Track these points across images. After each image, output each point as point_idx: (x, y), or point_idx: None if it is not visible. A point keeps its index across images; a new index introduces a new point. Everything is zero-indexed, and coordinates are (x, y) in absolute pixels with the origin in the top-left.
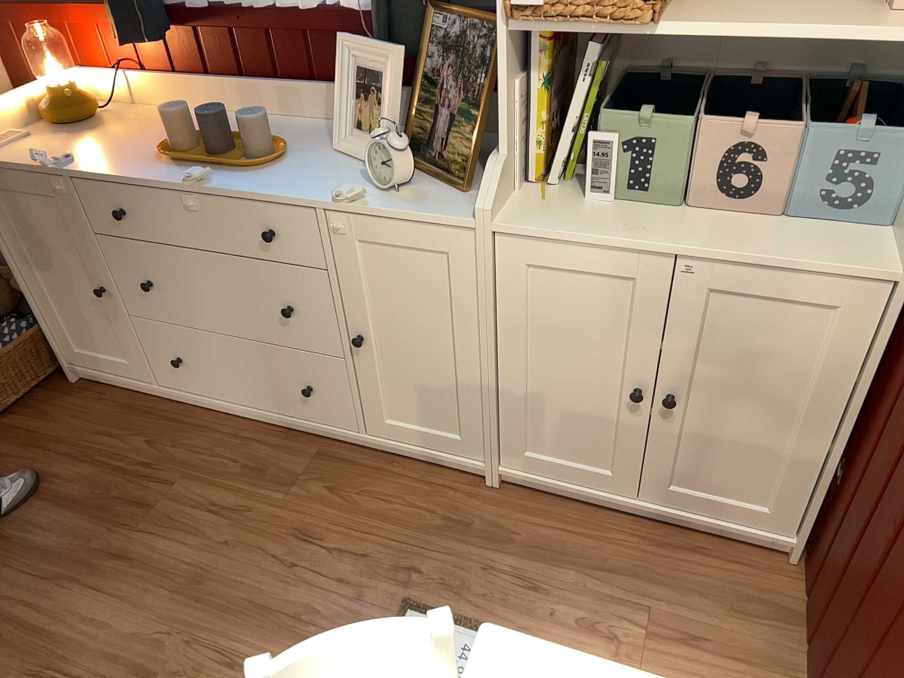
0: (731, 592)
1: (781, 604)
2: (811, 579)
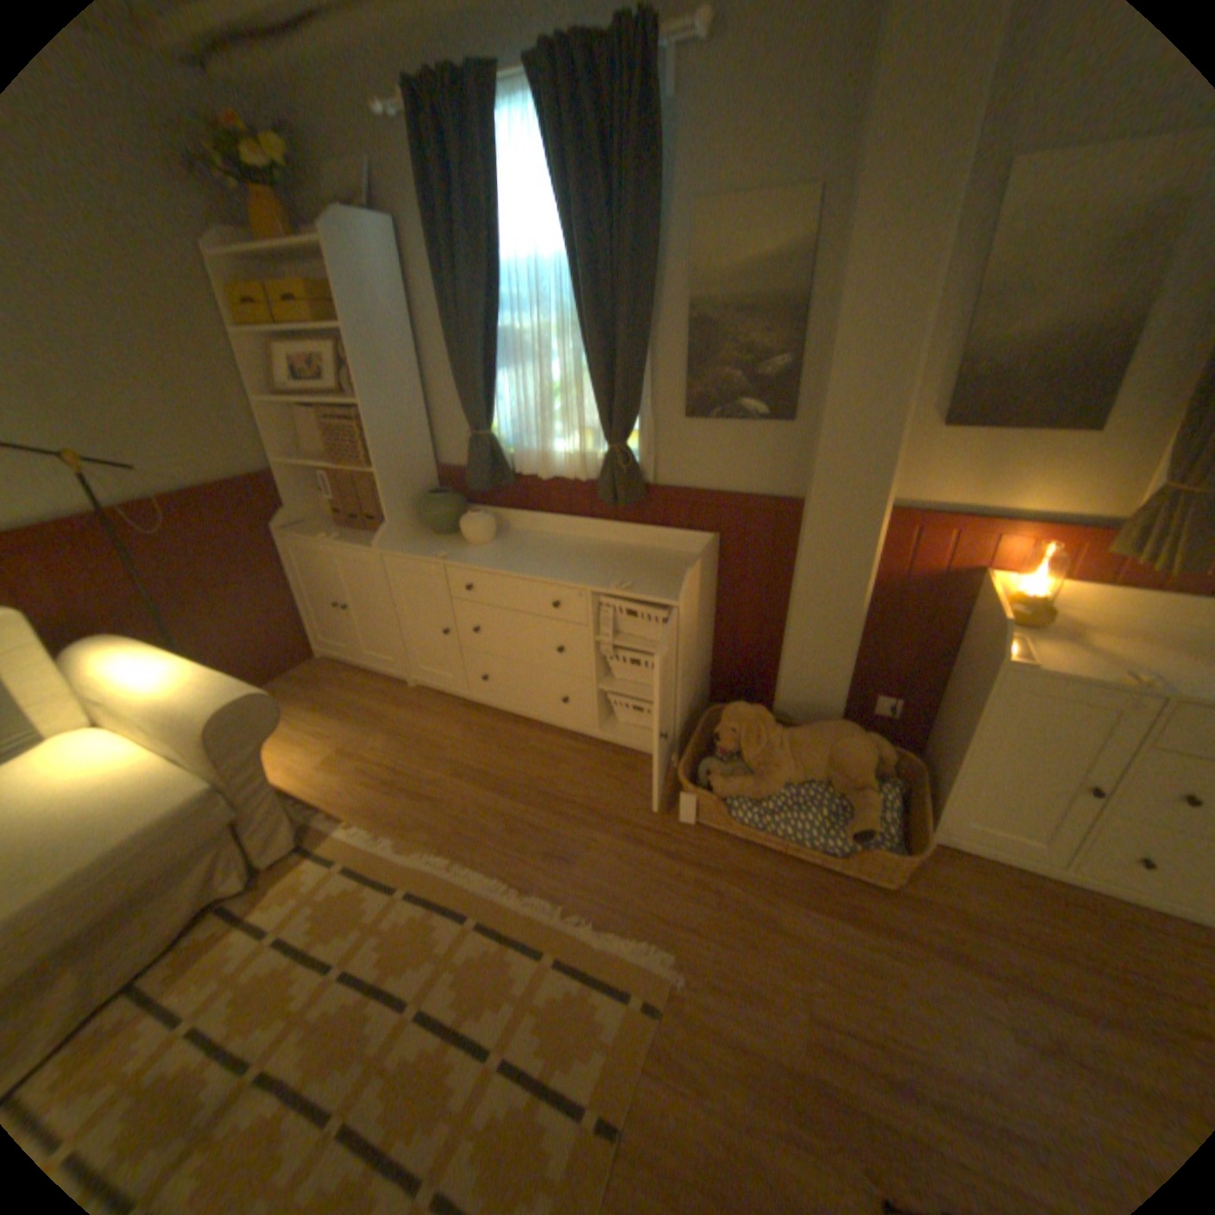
0: None
1: None
2: None
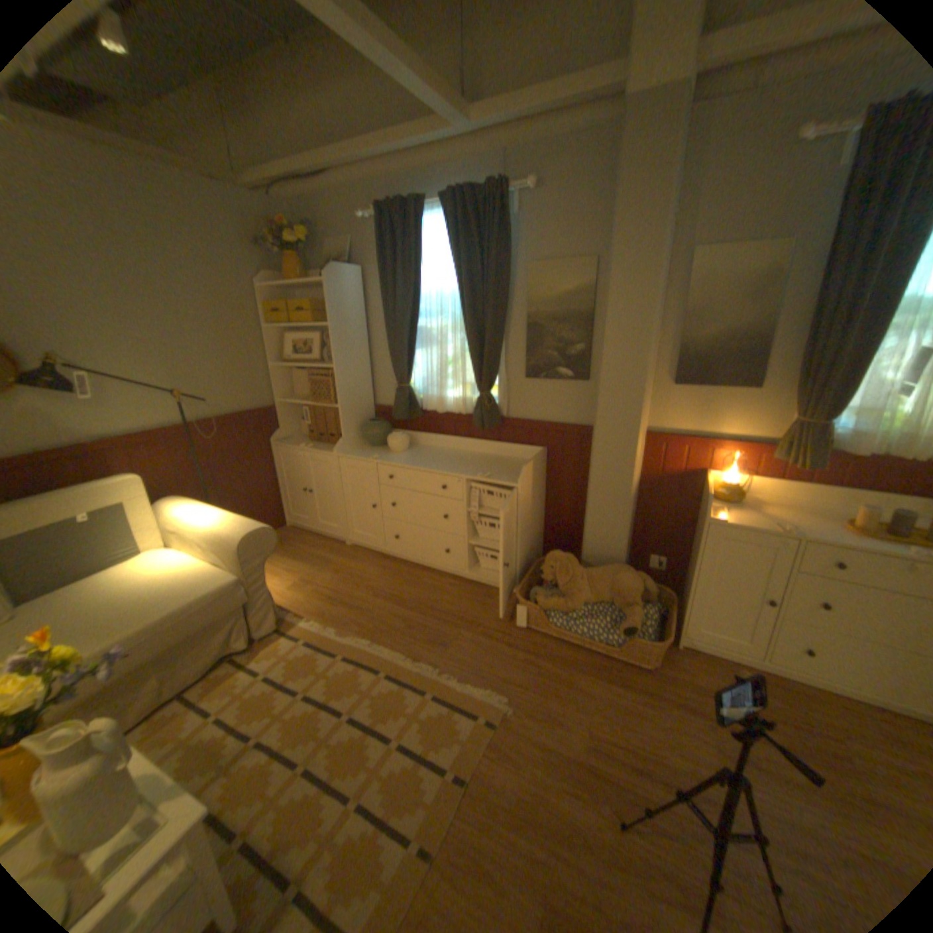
0: None
1: None
2: None
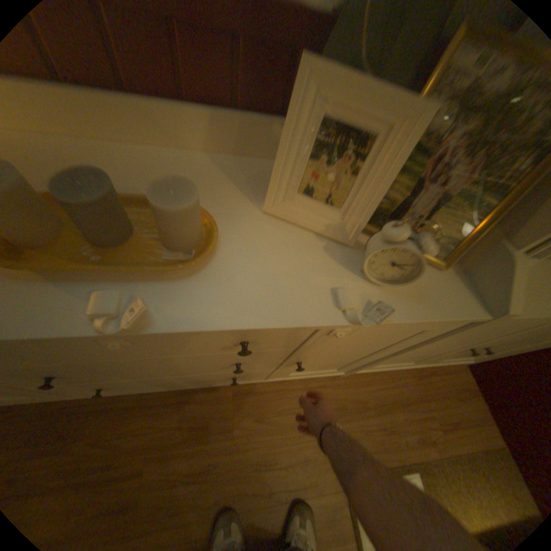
0: (454, 393)
1: (469, 390)
2: (479, 377)
